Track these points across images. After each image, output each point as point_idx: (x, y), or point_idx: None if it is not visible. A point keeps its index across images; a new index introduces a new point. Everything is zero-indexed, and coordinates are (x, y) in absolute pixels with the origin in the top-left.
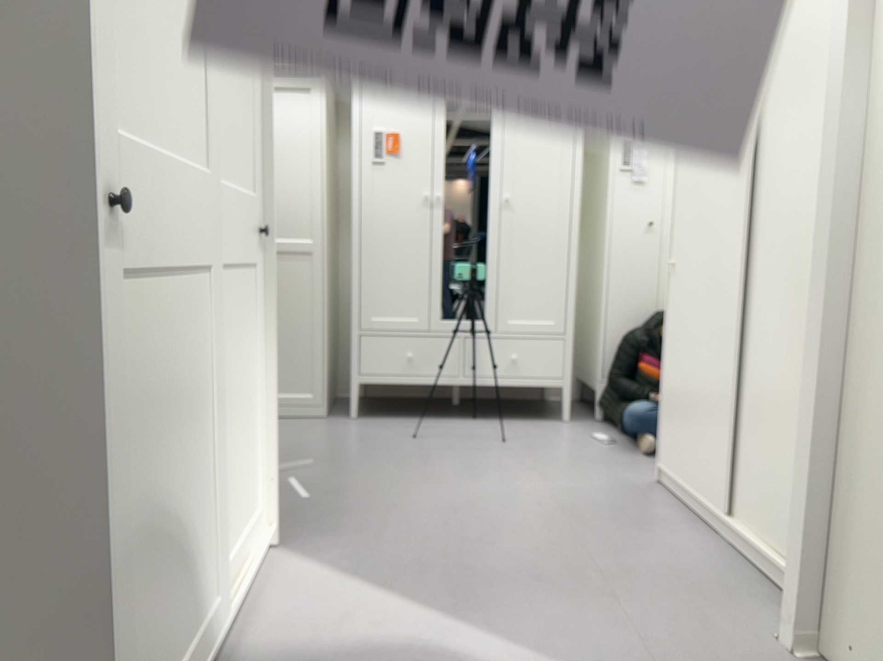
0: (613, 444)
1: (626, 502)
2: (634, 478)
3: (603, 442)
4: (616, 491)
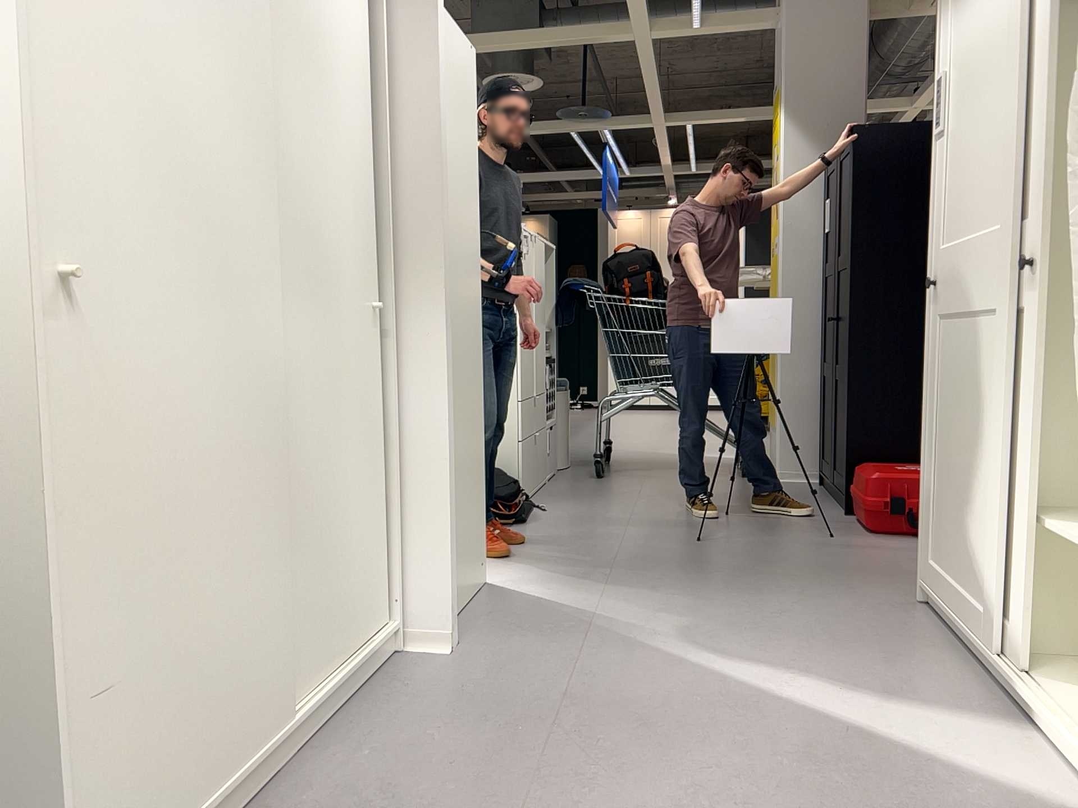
0: None
1: None
2: None
3: None
4: None
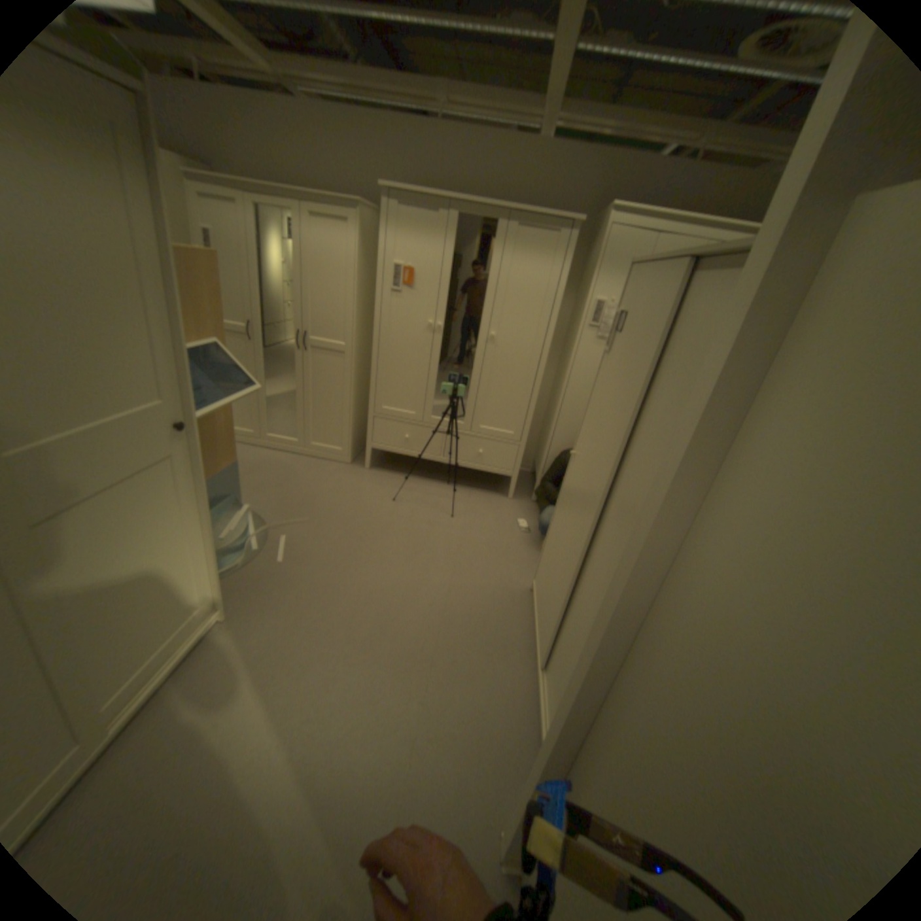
0: (526, 533)
1: (495, 609)
2: (517, 580)
3: (520, 530)
4: (495, 594)
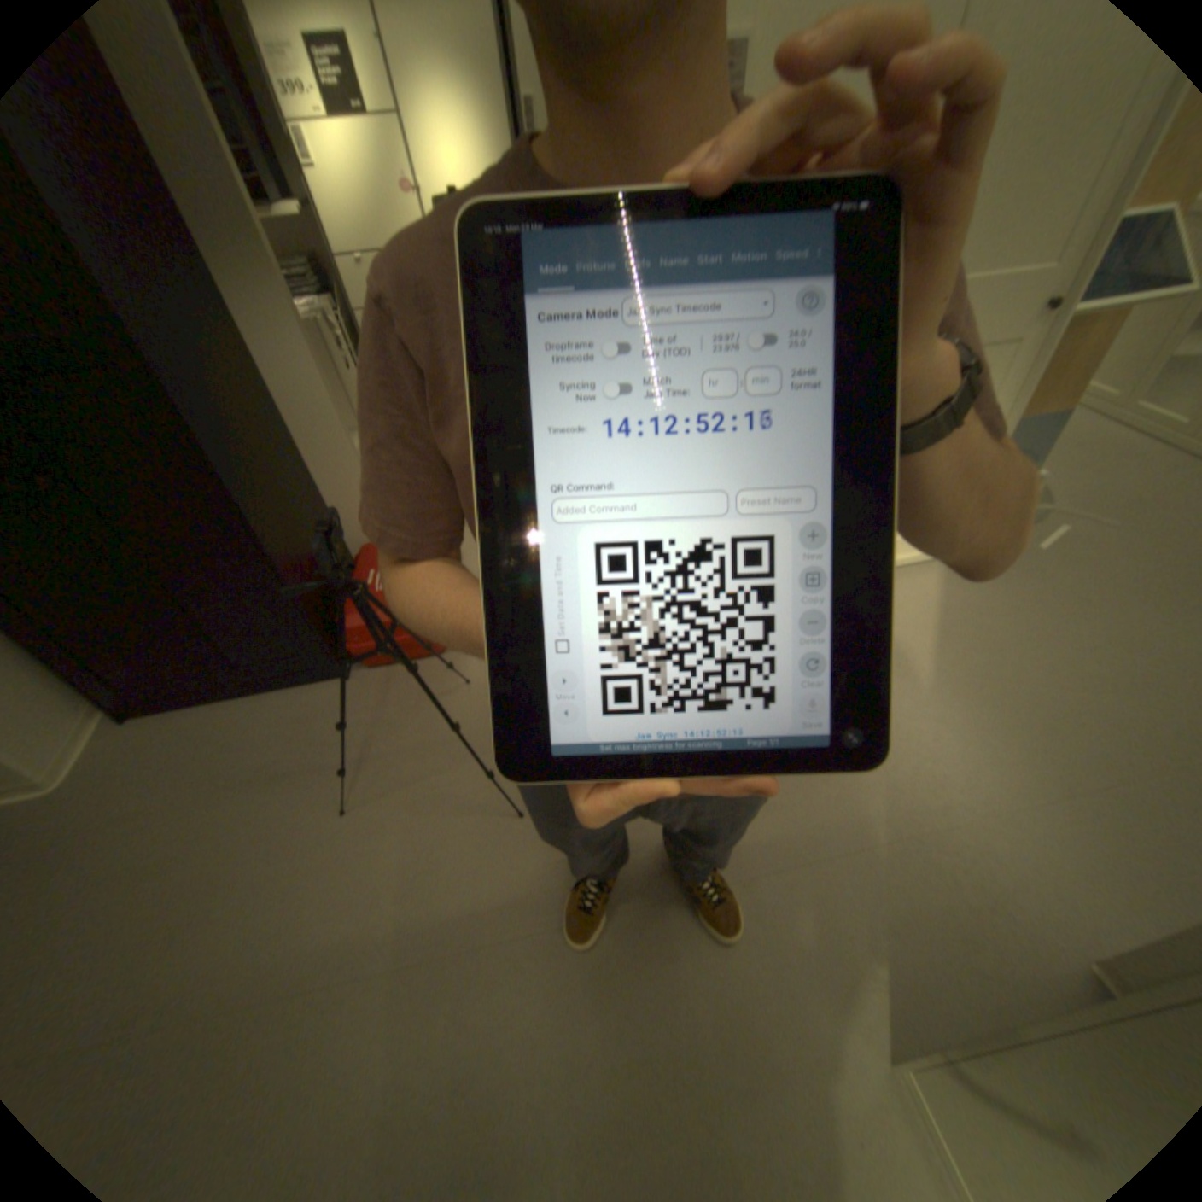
0: None
1: None
2: None
3: None
4: None
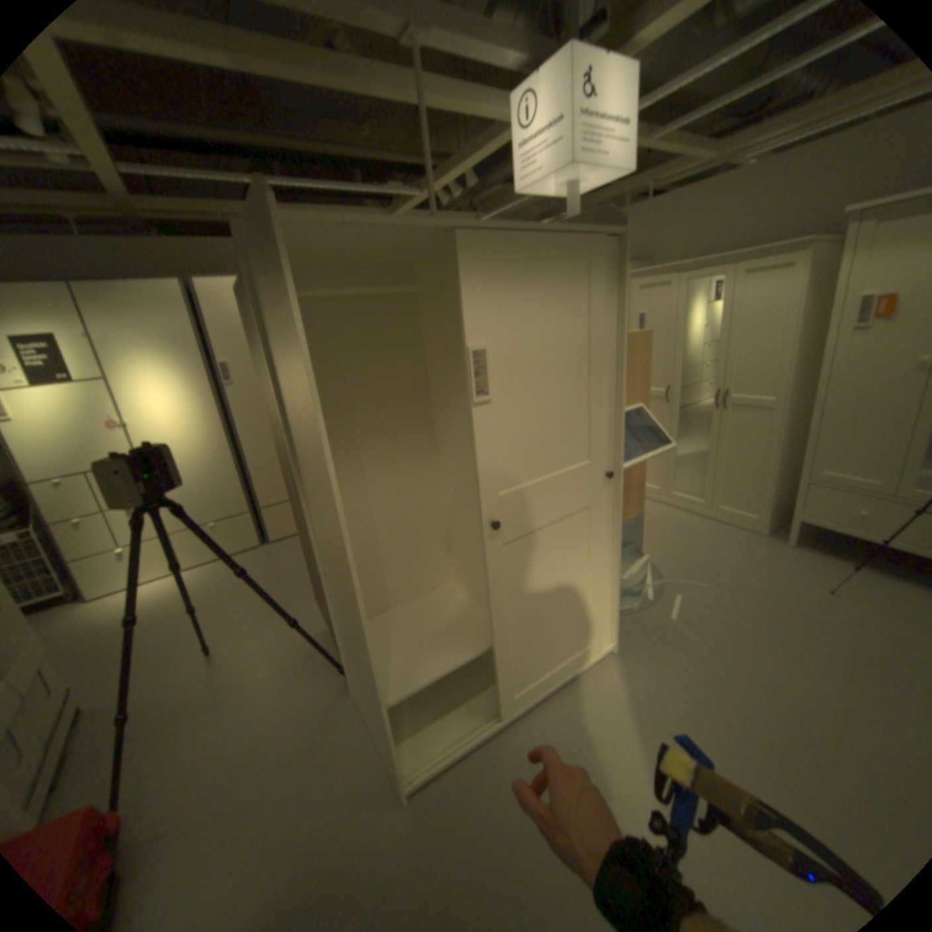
0: None
1: None
2: None
3: None
4: None
